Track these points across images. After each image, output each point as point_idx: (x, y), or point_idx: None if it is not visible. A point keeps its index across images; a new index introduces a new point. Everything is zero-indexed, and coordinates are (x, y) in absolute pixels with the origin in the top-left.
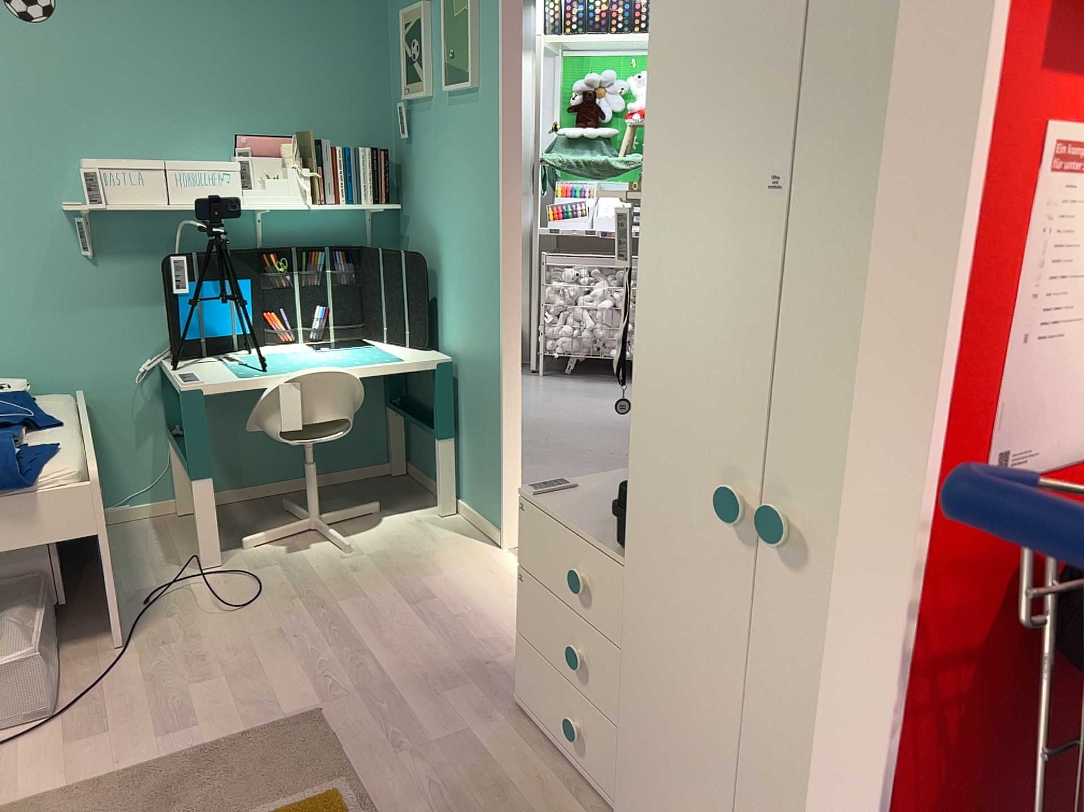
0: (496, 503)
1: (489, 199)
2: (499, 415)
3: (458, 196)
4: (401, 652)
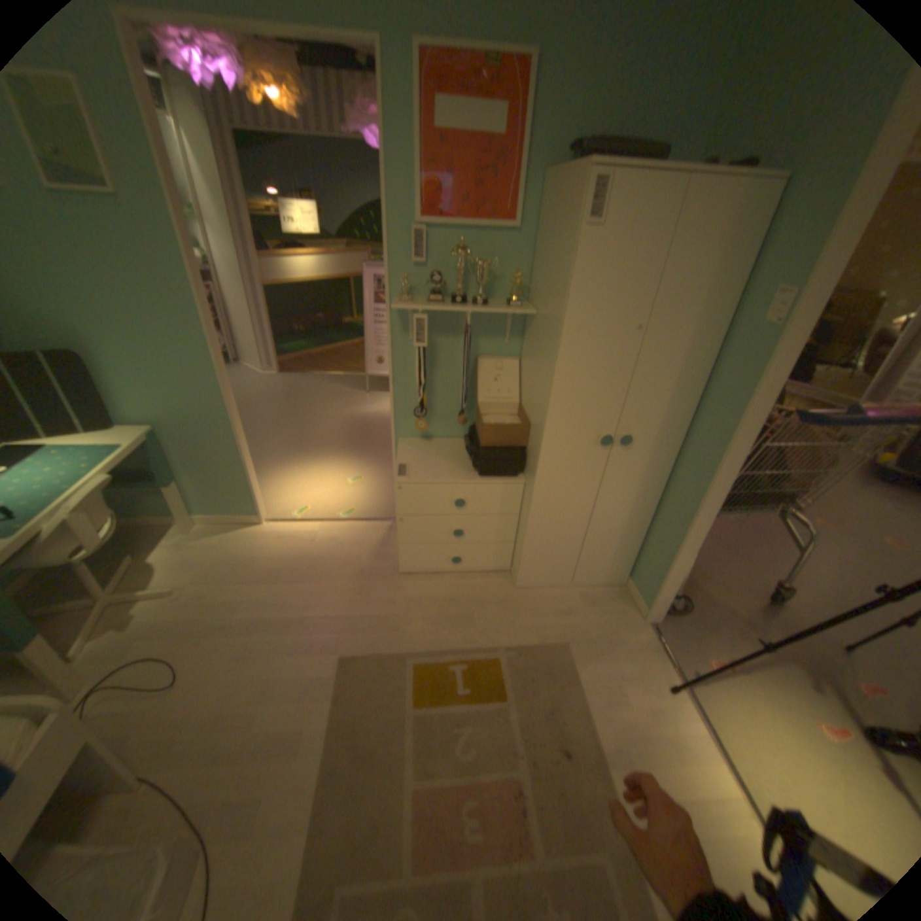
0: (245, 503)
1: (174, 298)
2: (236, 450)
3: (110, 295)
4: (319, 604)
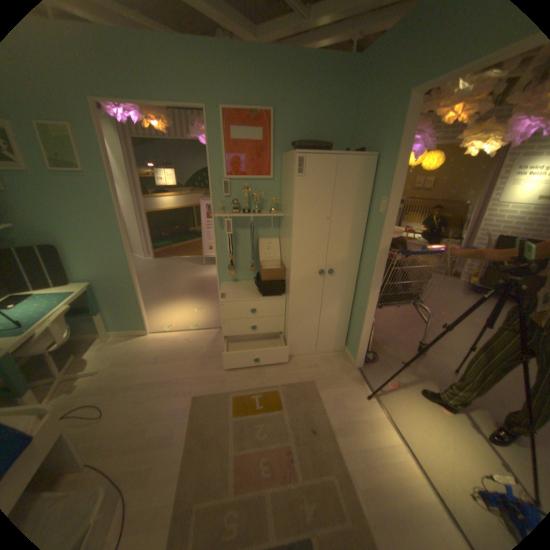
0: (138, 323)
1: (105, 216)
2: (134, 293)
3: (73, 217)
4: (180, 372)
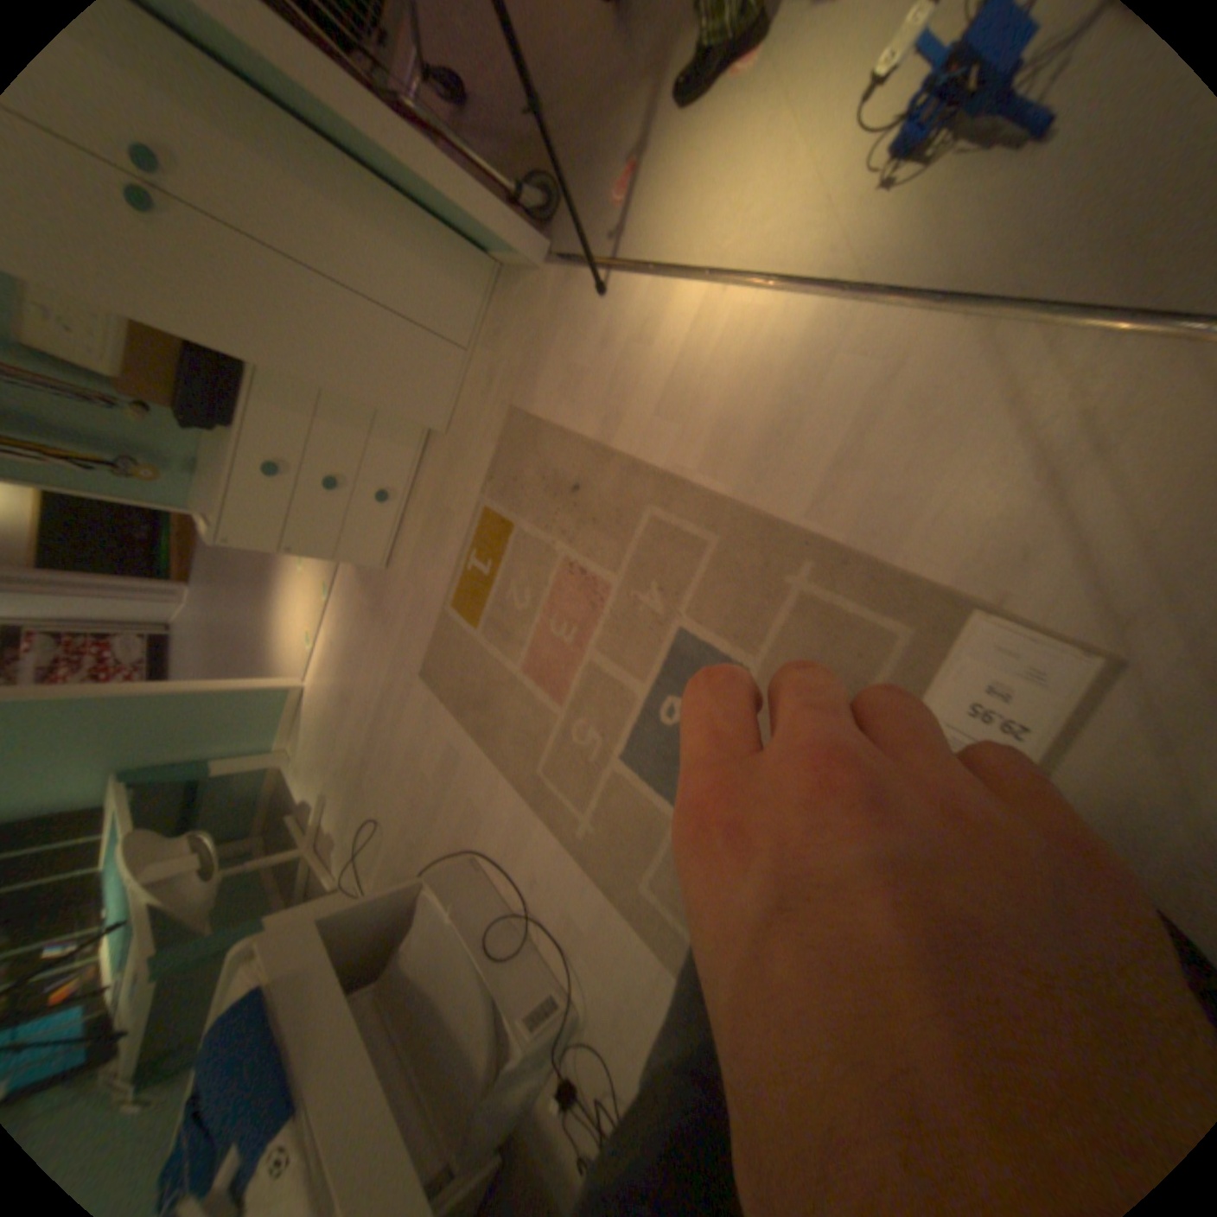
0: (260, 696)
1: None
2: (166, 694)
3: None
4: (373, 666)
